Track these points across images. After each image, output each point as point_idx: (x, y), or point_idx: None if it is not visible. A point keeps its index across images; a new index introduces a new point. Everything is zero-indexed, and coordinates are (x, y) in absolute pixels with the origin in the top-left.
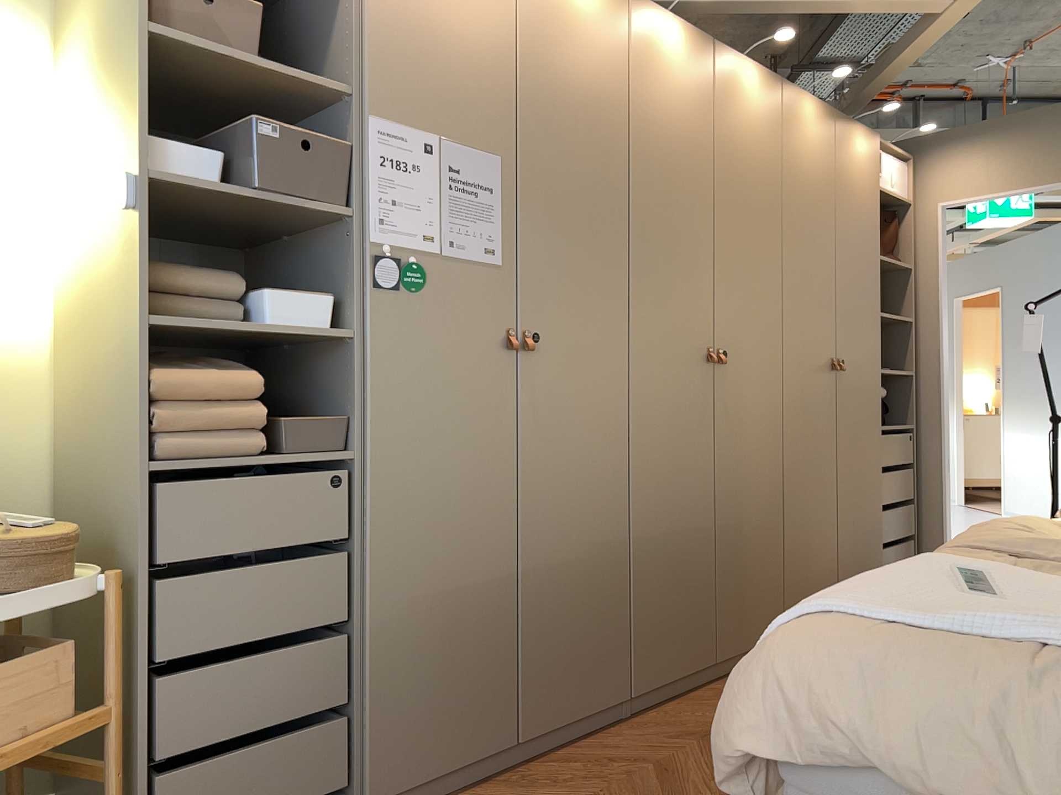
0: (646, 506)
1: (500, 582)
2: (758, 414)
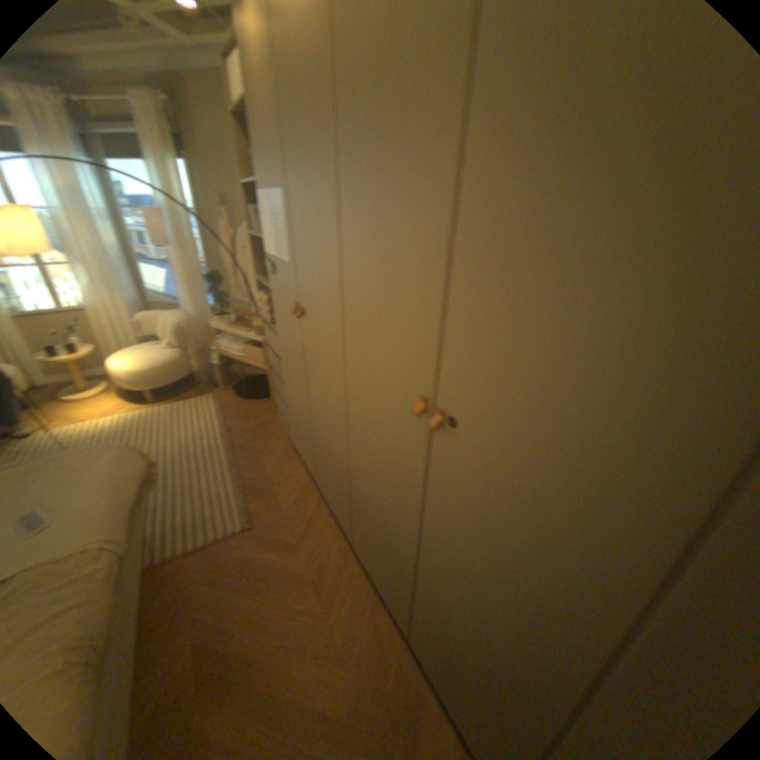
0: (359, 473)
1: (307, 423)
2: (539, 595)
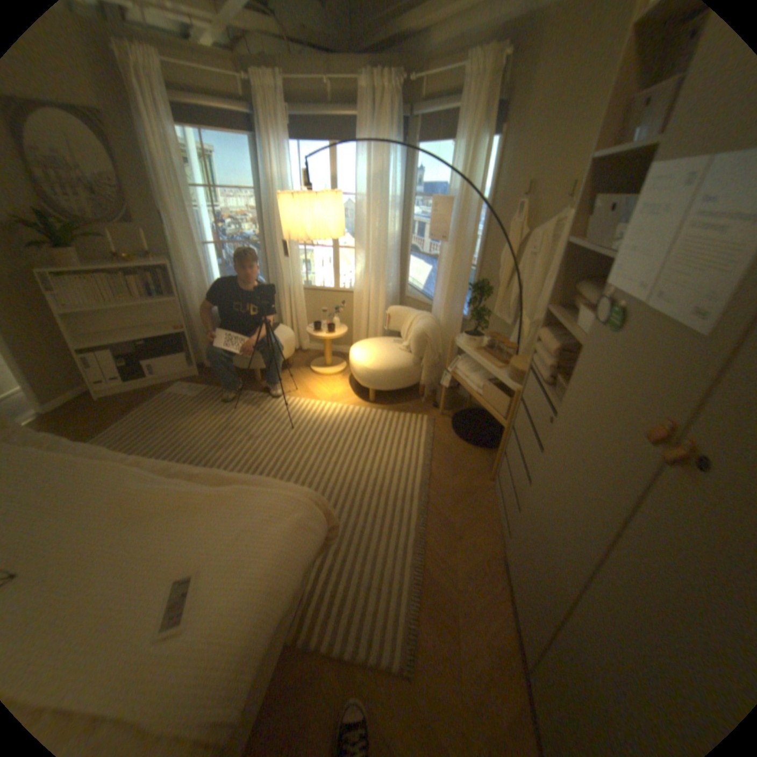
0: None
1: (566, 602)
2: None
